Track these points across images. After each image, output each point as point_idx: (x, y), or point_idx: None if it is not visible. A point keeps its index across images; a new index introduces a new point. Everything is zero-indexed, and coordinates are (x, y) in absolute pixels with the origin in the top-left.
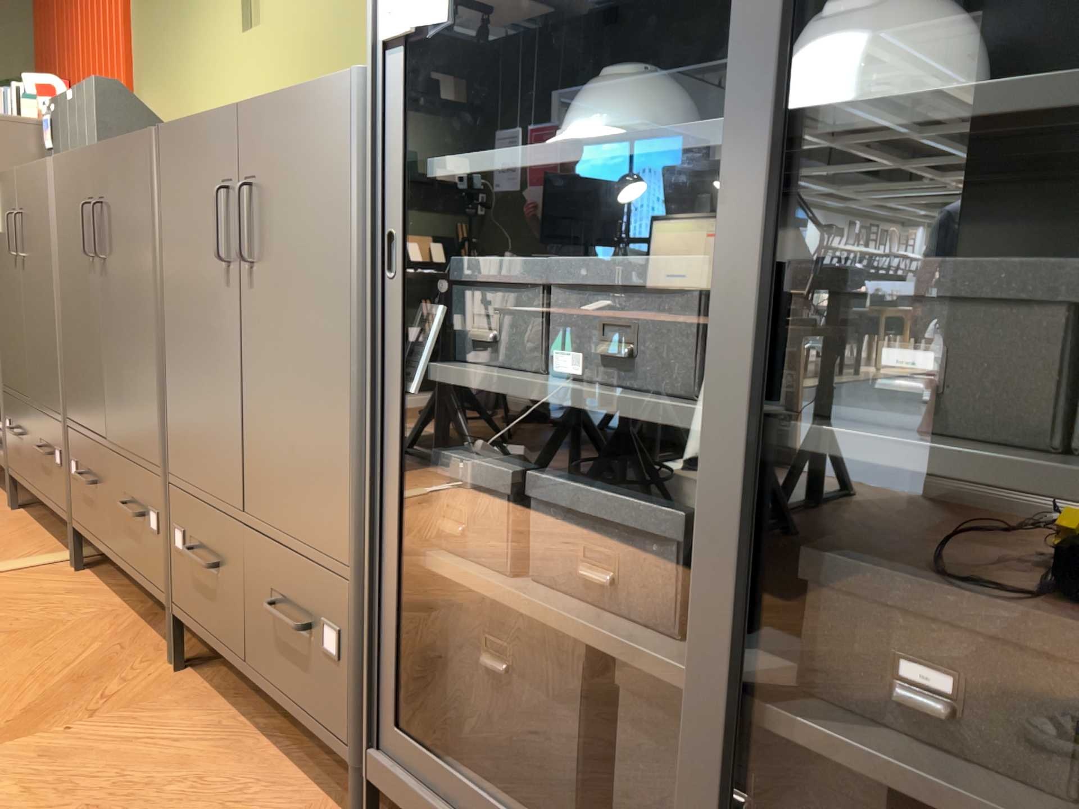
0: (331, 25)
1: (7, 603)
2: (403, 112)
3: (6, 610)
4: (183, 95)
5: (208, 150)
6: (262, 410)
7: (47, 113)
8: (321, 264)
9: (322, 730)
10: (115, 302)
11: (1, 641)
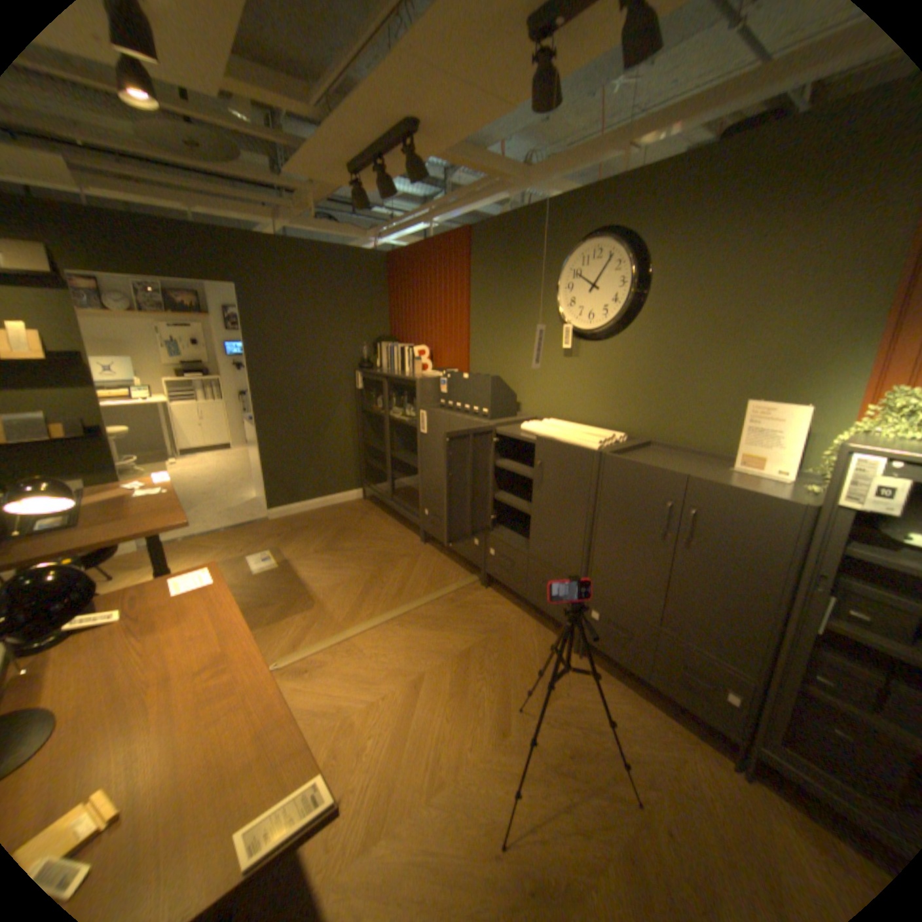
0: (639, 373)
1: (477, 610)
2: (847, 535)
3: (480, 615)
4: (511, 370)
5: (656, 482)
6: (688, 597)
7: (442, 376)
8: (760, 566)
9: (719, 725)
10: (547, 505)
11: (496, 635)
